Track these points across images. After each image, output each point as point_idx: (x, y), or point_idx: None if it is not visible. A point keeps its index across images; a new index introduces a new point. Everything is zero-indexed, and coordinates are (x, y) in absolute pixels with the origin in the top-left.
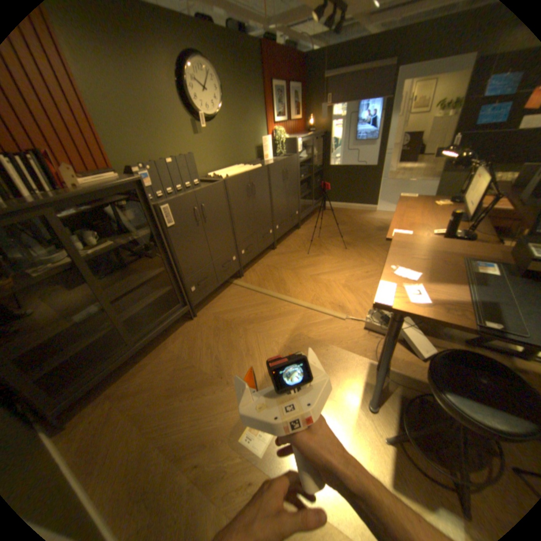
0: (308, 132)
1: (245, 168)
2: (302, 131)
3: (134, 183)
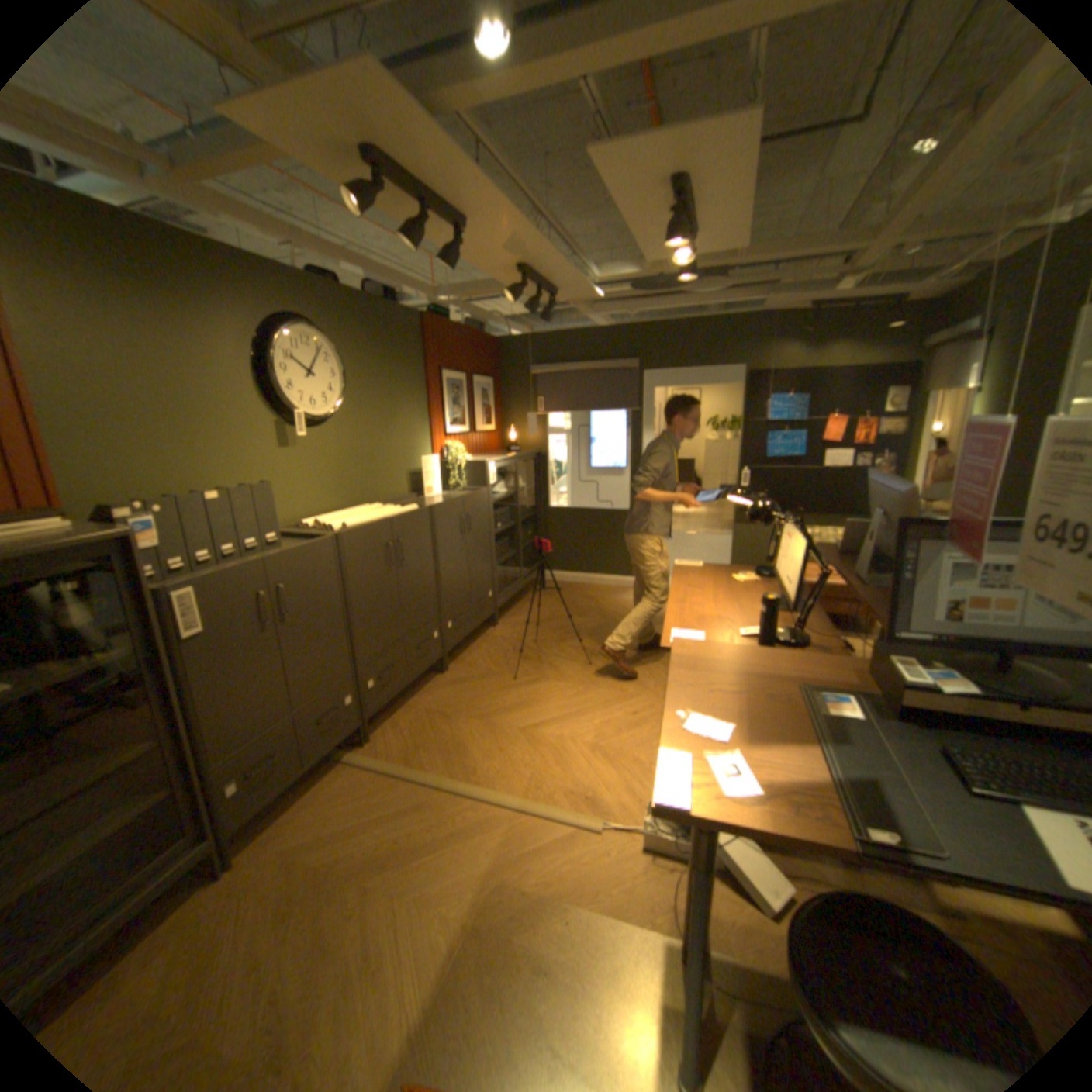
0: (508, 452)
1: (383, 510)
2: (496, 449)
3: (111, 543)
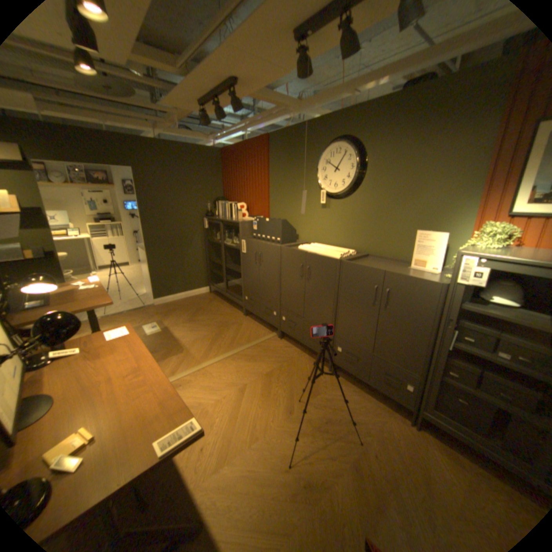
0: None
1: (330, 251)
2: None
3: (240, 224)
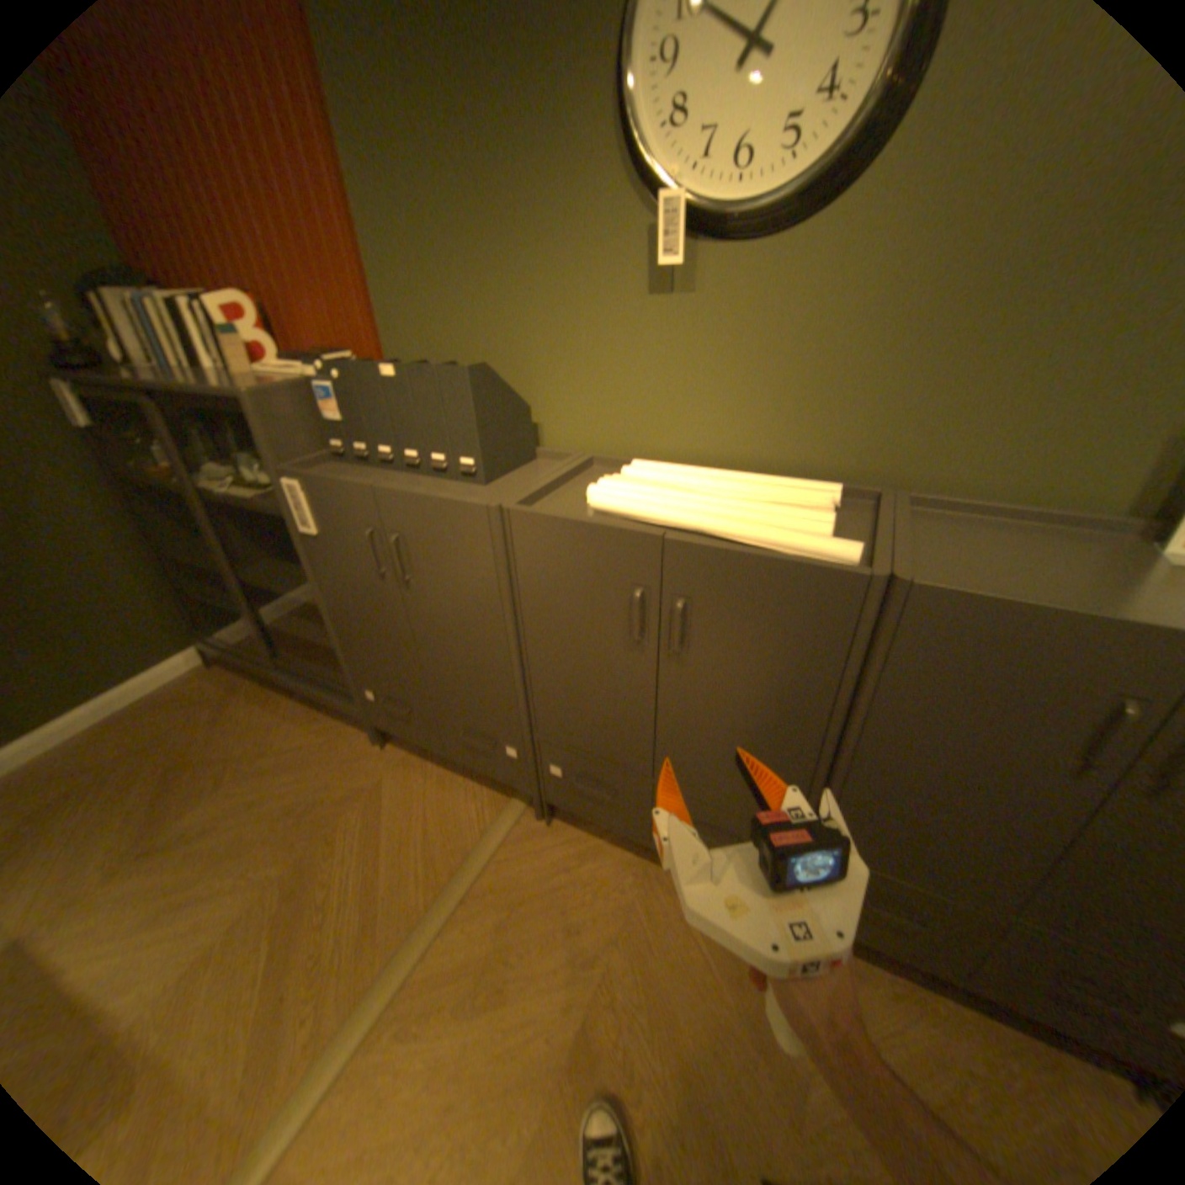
0: None
1: (762, 512)
2: None
3: (249, 401)
